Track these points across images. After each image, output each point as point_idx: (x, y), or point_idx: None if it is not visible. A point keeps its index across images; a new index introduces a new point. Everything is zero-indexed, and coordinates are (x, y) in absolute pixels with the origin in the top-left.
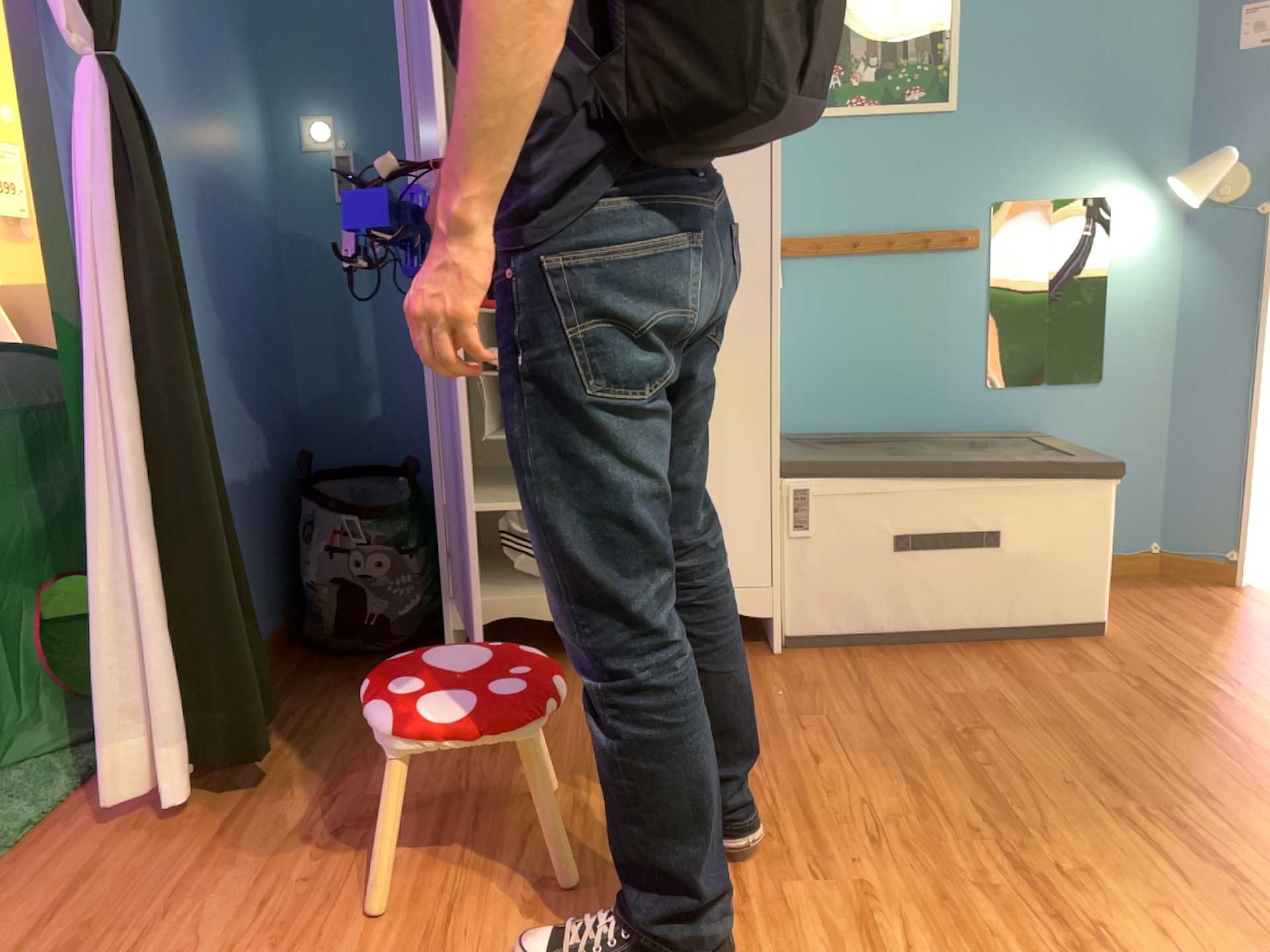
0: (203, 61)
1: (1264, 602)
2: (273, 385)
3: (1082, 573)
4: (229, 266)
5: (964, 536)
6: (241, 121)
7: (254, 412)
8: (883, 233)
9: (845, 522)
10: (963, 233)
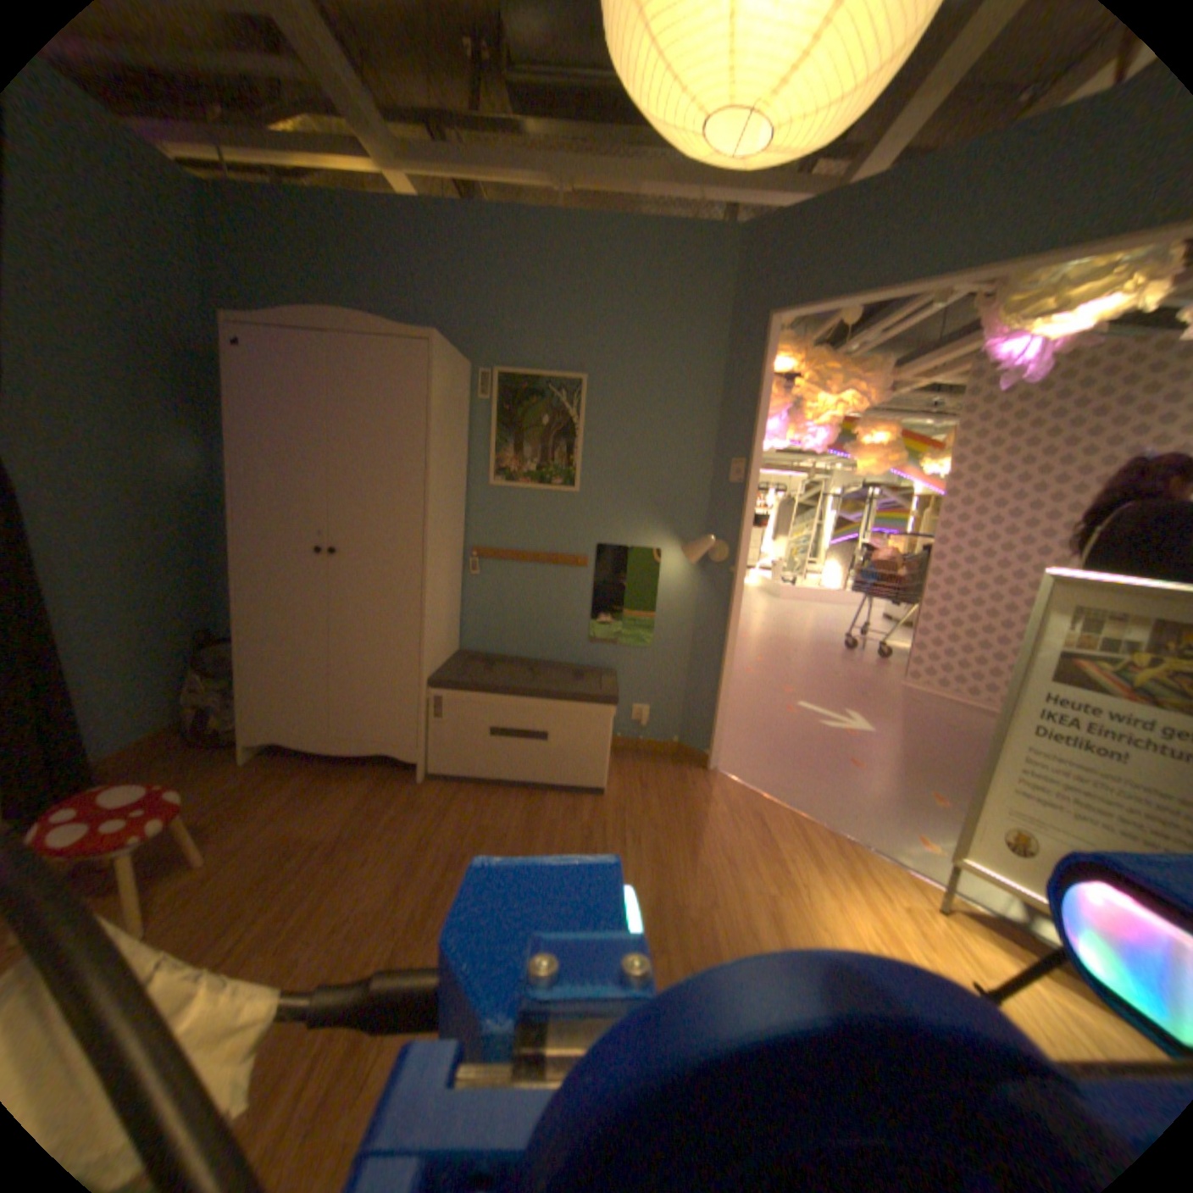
0: (136, 423)
1: (711, 781)
2: (183, 594)
3: (593, 759)
4: (144, 533)
5: (530, 731)
6: (173, 452)
7: (158, 611)
8: (535, 552)
9: (465, 715)
10: (578, 558)
